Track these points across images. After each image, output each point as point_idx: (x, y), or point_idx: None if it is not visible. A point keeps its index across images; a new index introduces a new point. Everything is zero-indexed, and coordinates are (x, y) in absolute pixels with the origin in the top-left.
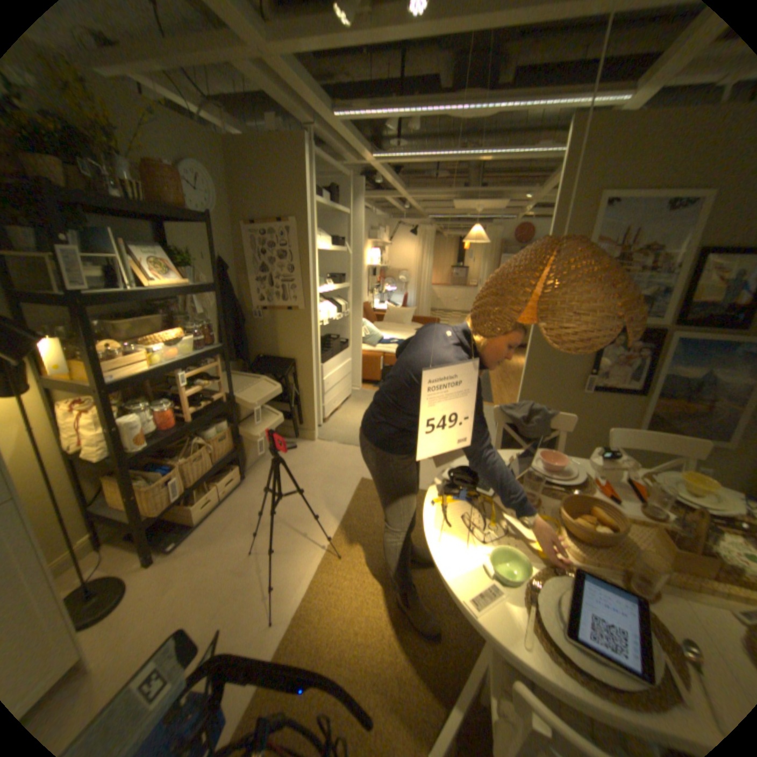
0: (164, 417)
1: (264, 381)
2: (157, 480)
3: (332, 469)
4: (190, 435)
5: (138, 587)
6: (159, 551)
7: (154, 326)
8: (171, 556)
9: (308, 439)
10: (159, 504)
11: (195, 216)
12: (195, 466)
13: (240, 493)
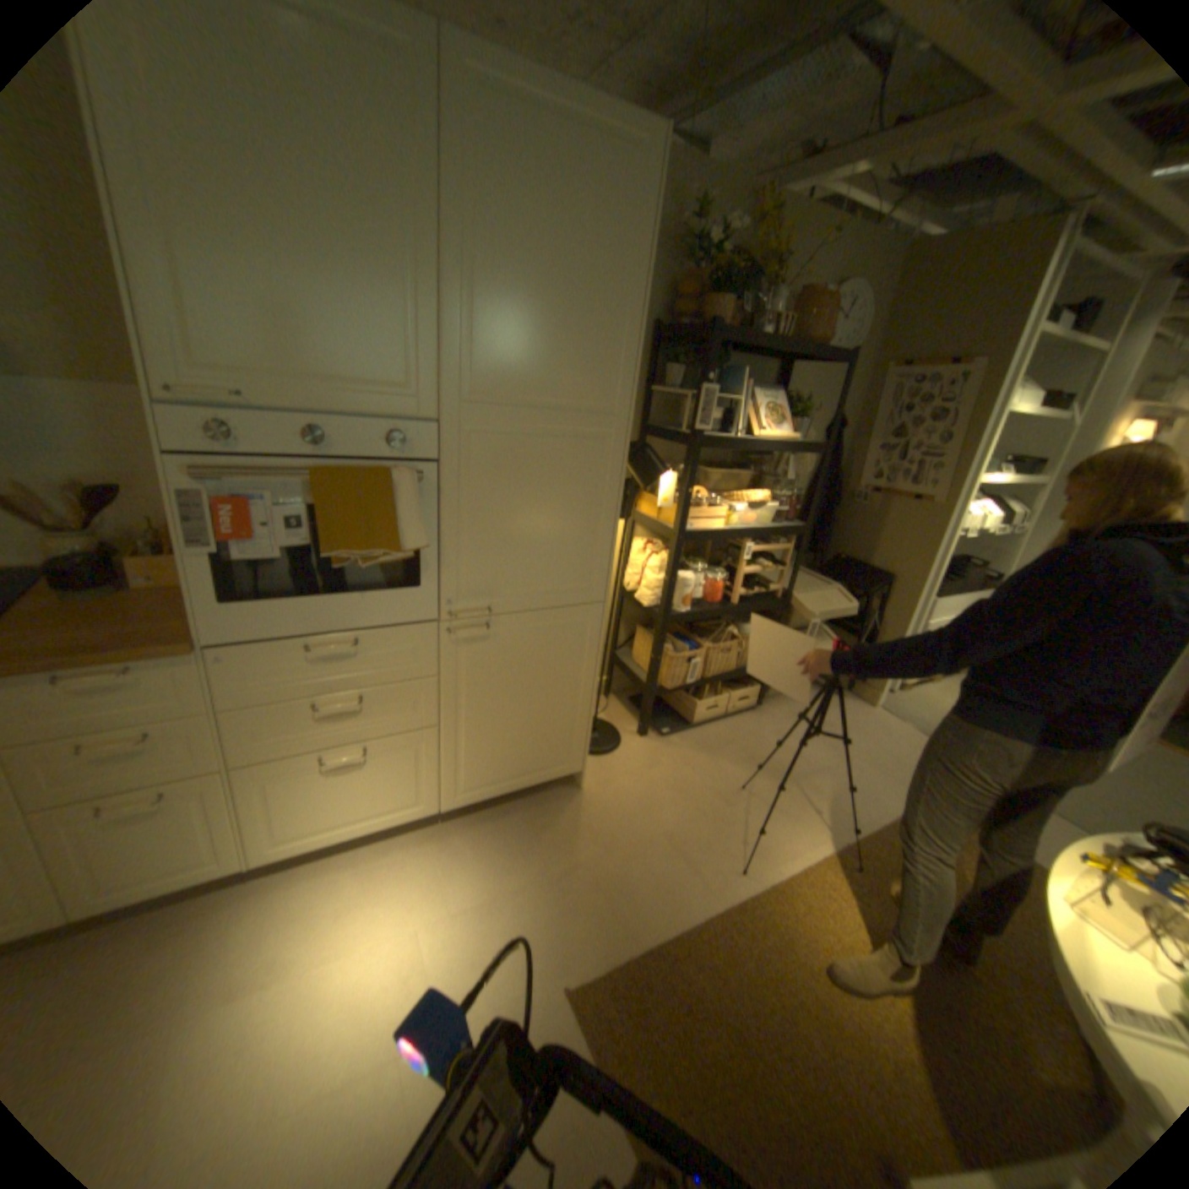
0: (714, 587)
1: (837, 591)
2: (682, 652)
3: (892, 758)
4: (728, 620)
5: (630, 749)
6: (655, 728)
7: (741, 482)
8: (664, 739)
9: (866, 700)
10: (676, 679)
11: (839, 354)
12: (721, 657)
13: (751, 719)
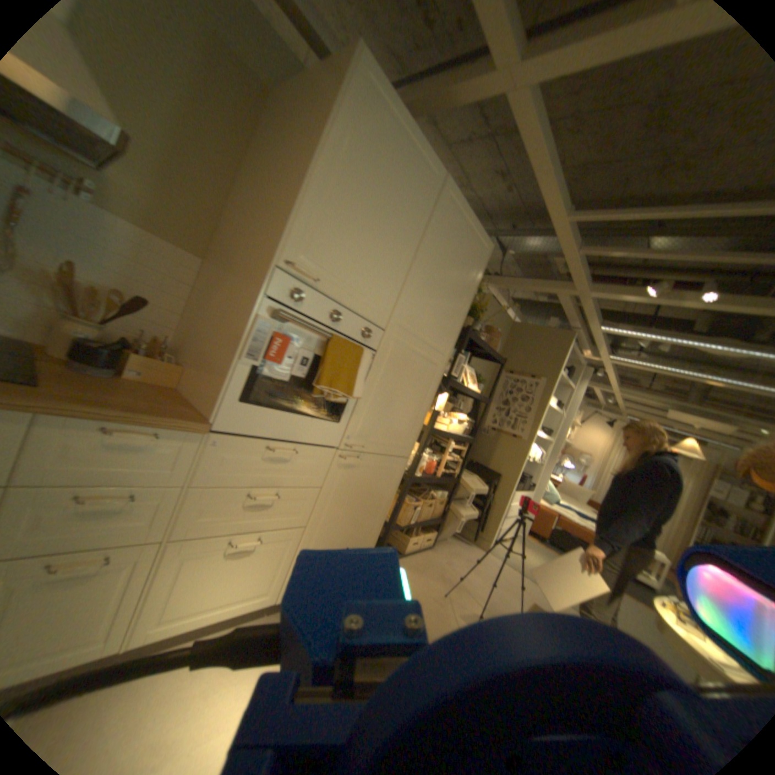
0: (432, 466)
1: (477, 480)
2: (410, 504)
3: (506, 583)
4: (430, 489)
5: None
6: None
7: (447, 410)
8: None
9: (483, 549)
10: (405, 521)
11: (497, 360)
12: (428, 510)
13: (432, 556)
